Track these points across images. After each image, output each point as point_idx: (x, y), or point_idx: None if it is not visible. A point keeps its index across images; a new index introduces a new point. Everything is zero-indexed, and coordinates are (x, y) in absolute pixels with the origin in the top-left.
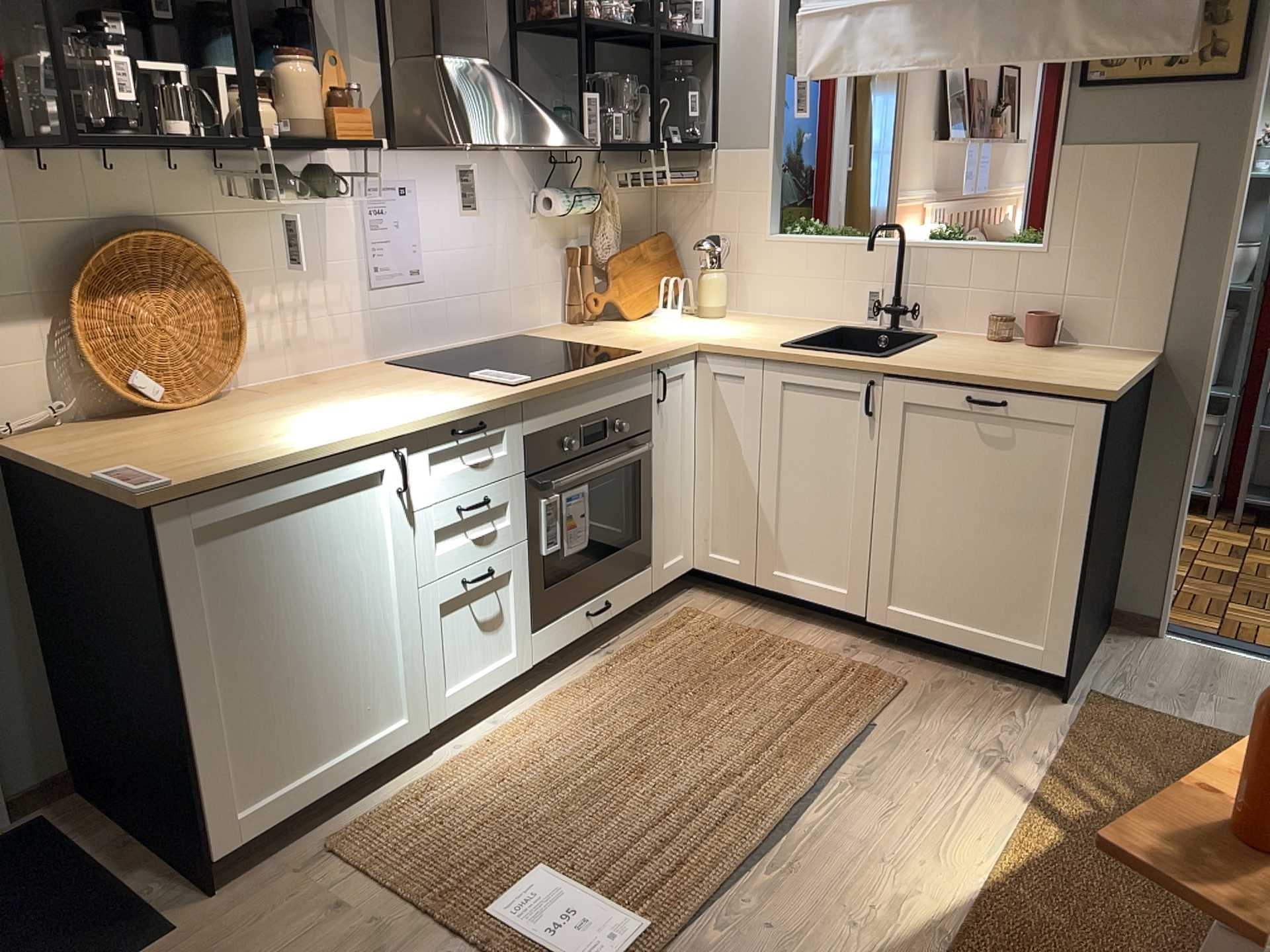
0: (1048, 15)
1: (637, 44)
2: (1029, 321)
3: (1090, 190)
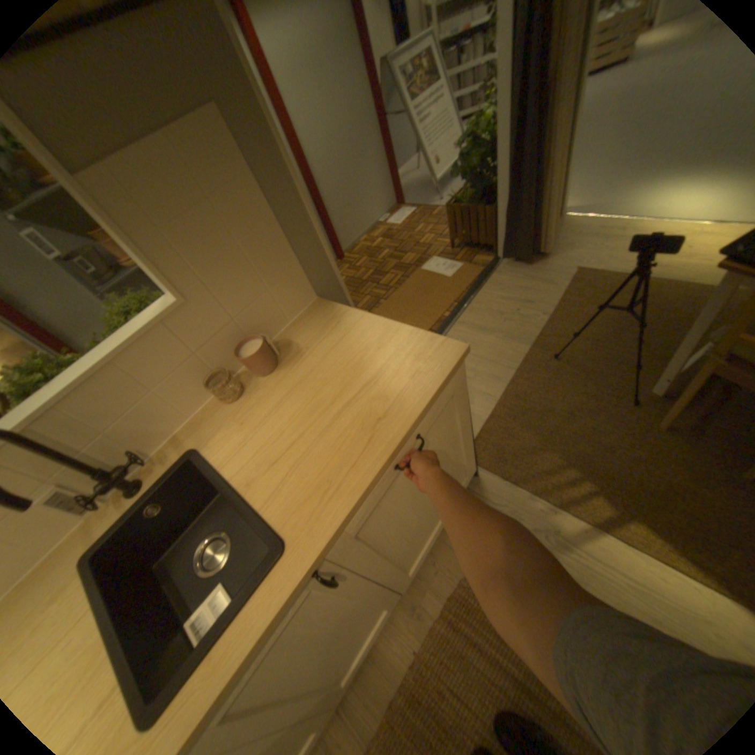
0: None
1: None
2: (250, 364)
3: (164, 216)
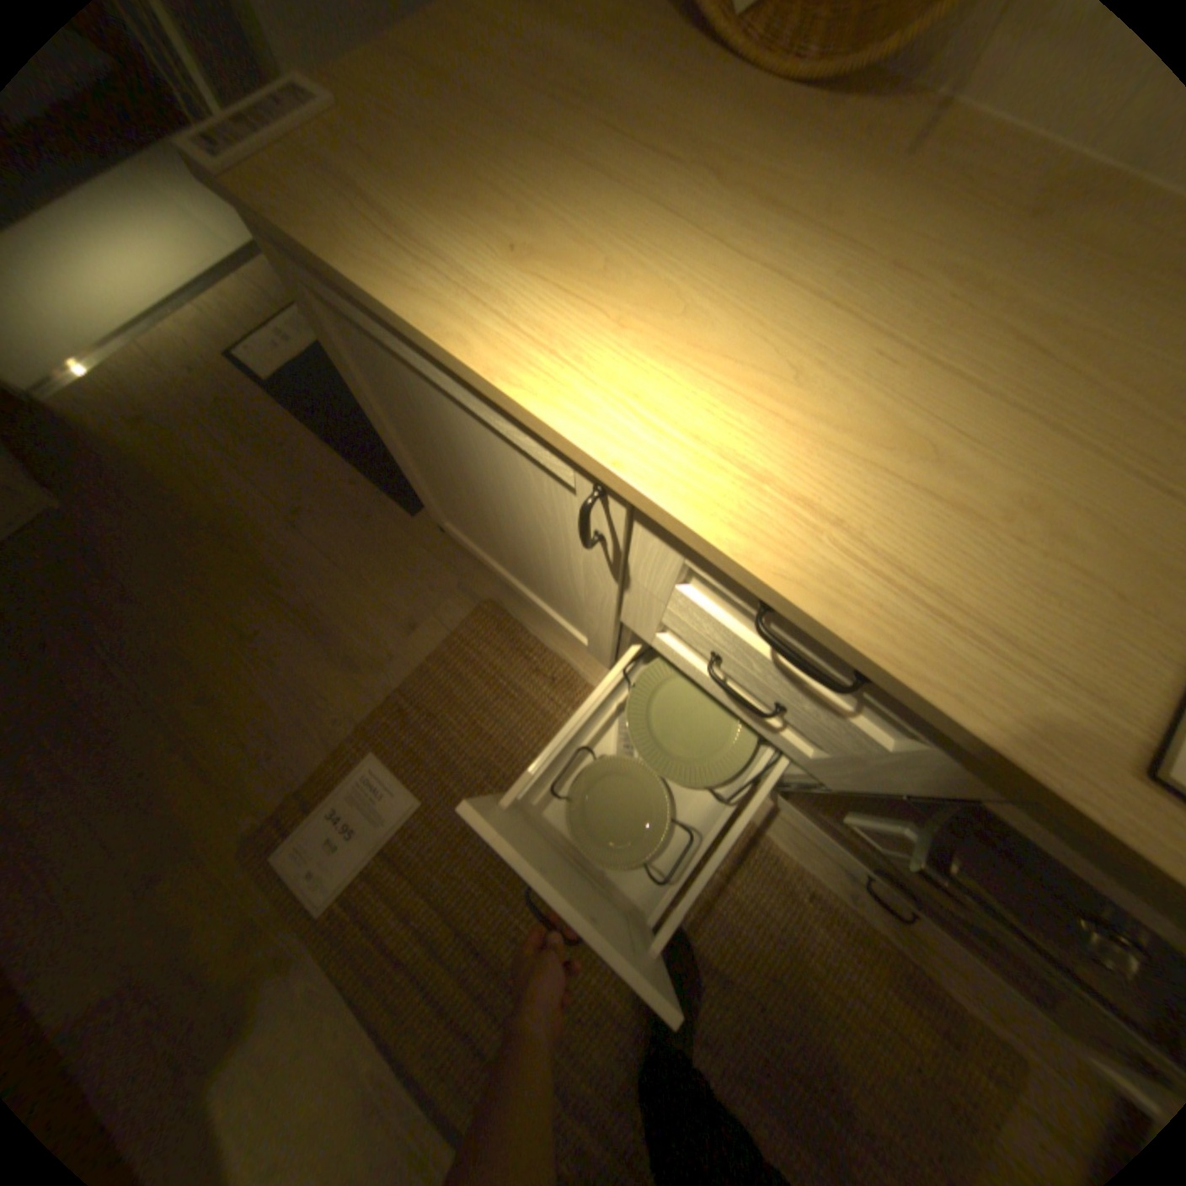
0: None
1: None
2: None
3: None
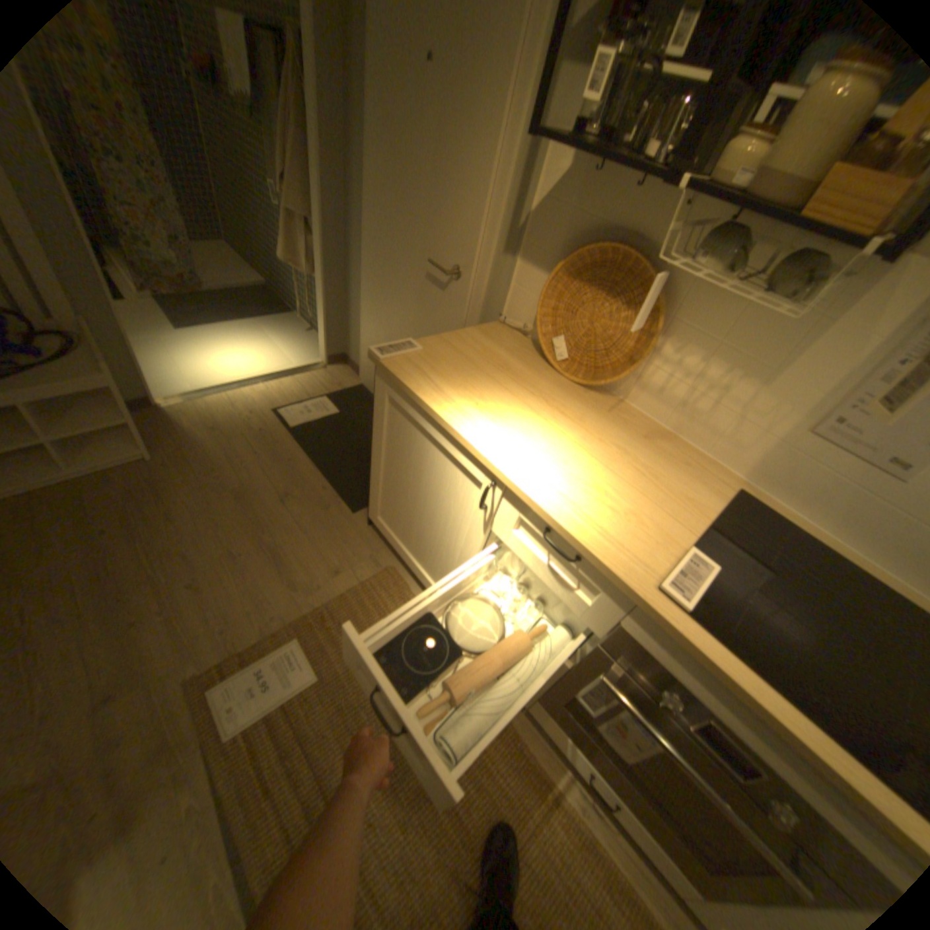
0: None
1: None
2: None
3: None
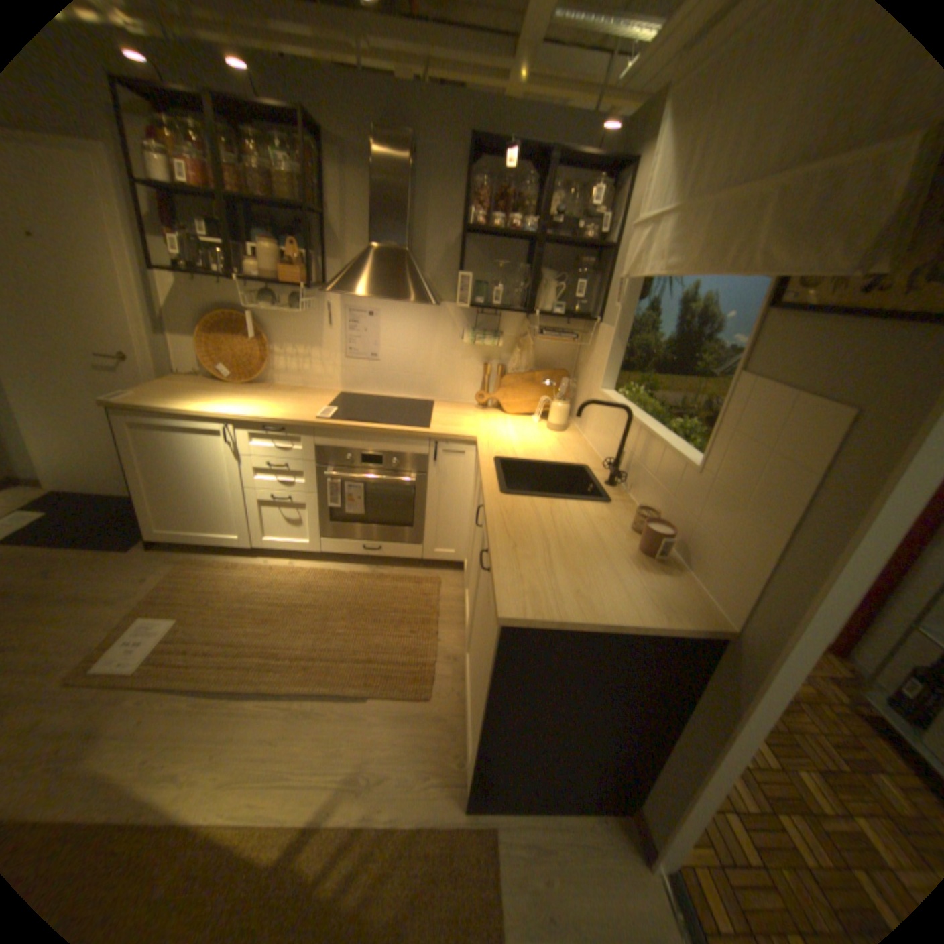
0: (758, 220)
1: (578, 246)
2: (645, 527)
3: (747, 430)
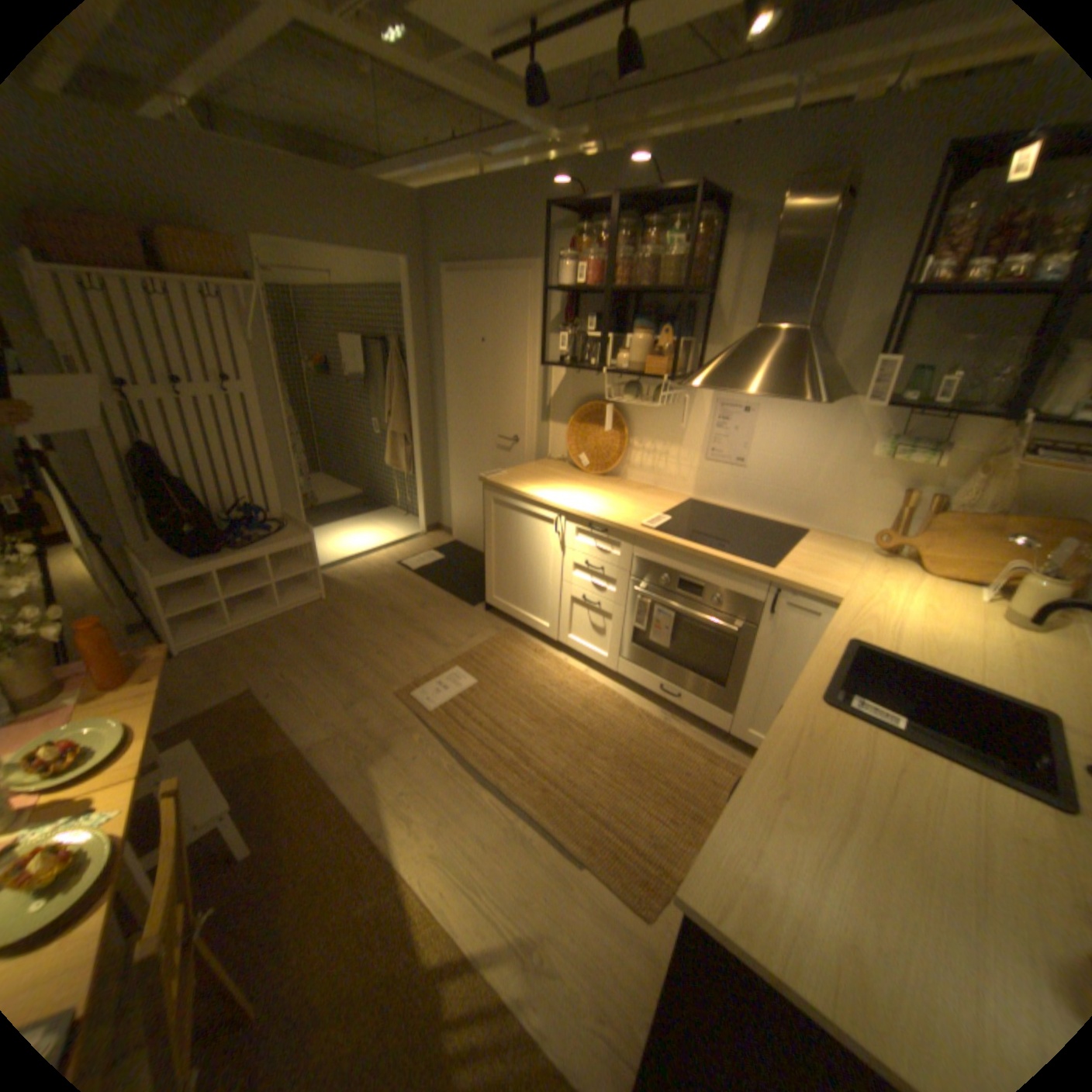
0: None
1: None
2: None
3: None
